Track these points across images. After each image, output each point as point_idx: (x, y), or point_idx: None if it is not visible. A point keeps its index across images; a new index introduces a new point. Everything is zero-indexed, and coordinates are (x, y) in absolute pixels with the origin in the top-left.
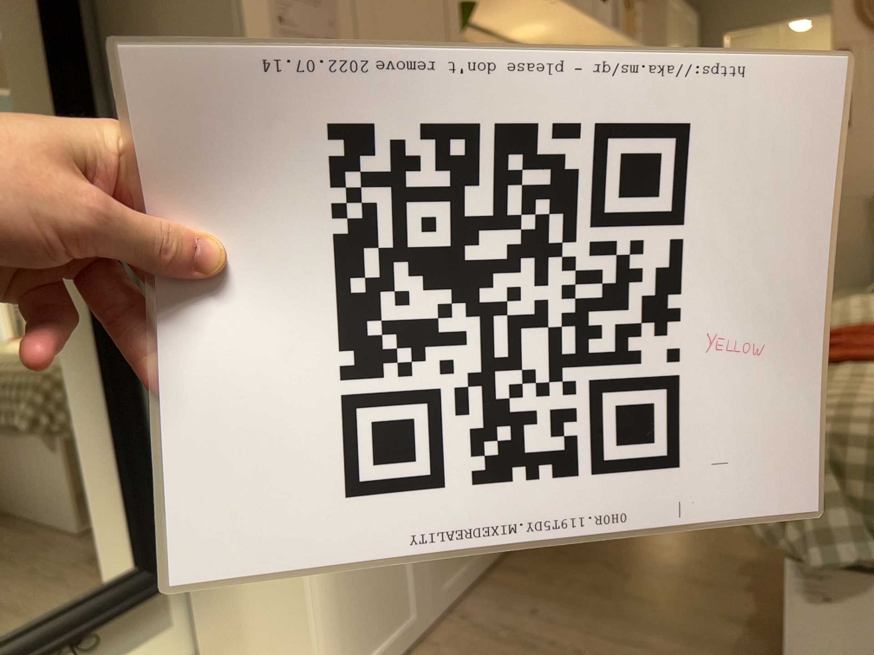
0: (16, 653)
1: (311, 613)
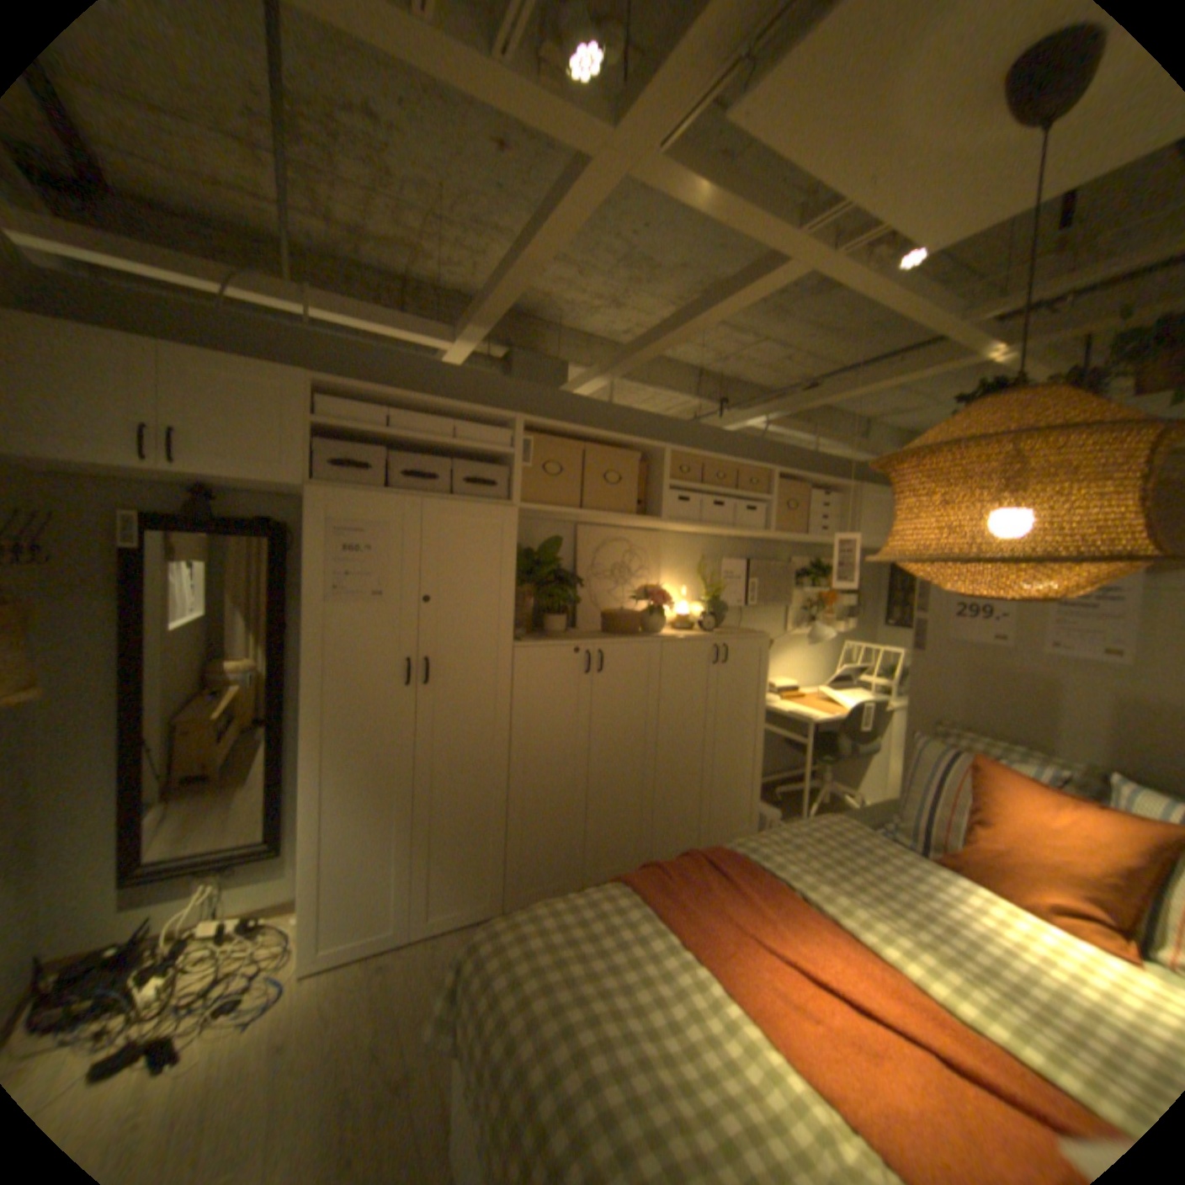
0: (189, 863)
1: (297, 903)
